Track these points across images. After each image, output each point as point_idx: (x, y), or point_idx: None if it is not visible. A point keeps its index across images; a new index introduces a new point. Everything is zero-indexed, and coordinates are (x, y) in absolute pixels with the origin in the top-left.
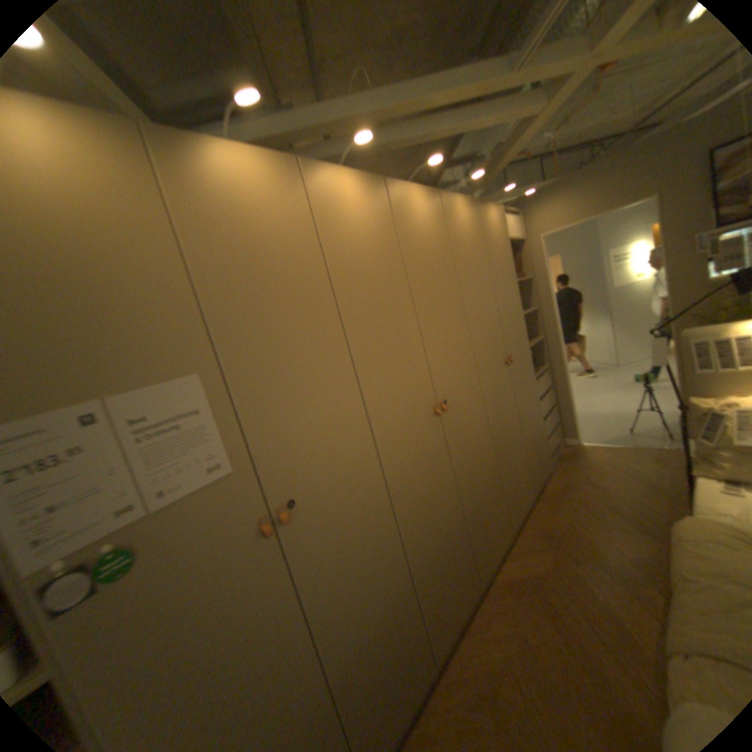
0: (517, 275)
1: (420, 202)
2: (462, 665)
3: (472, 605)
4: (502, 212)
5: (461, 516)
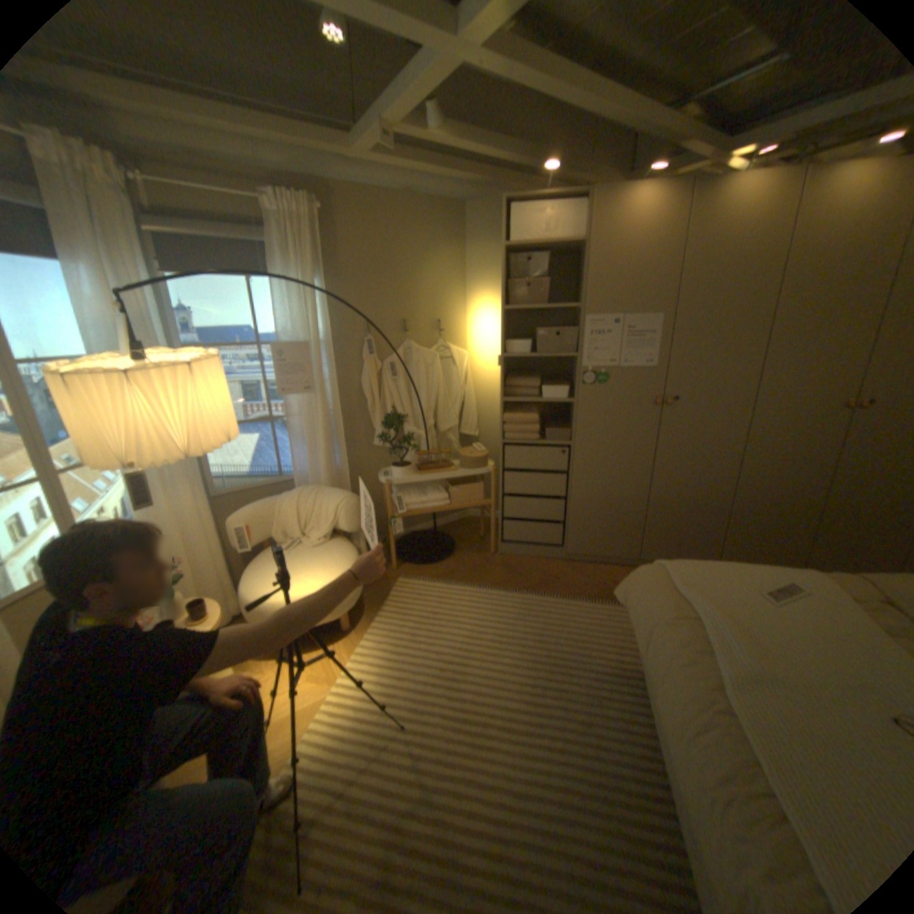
0: None
1: None
2: None
3: None
4: None
5: (819, 503)
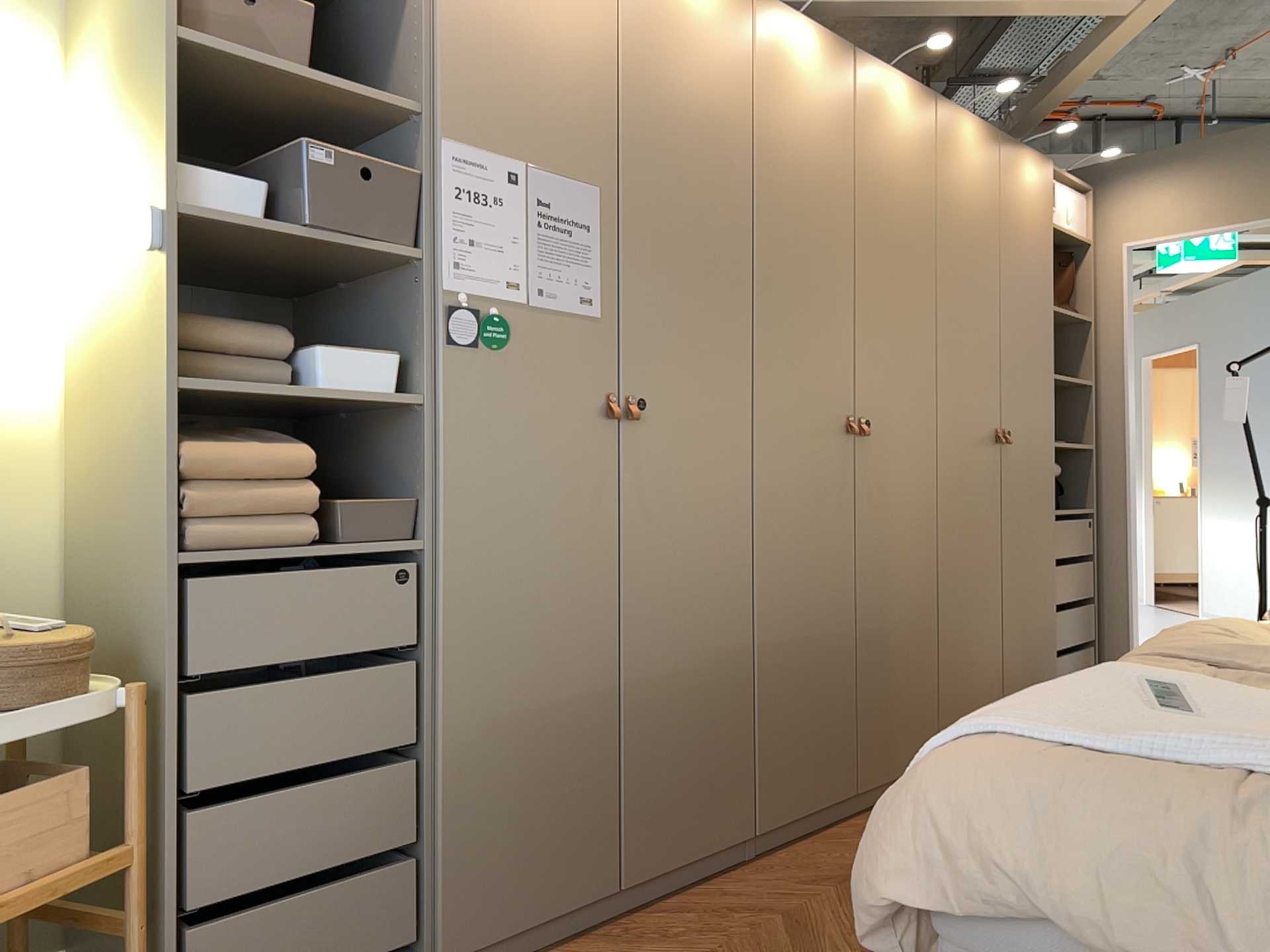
0: (1049, 308)
1: (890, 101)
2: (788, 856)
3: (824, 798)
4: (1039, 180)
5: (842, 628)
